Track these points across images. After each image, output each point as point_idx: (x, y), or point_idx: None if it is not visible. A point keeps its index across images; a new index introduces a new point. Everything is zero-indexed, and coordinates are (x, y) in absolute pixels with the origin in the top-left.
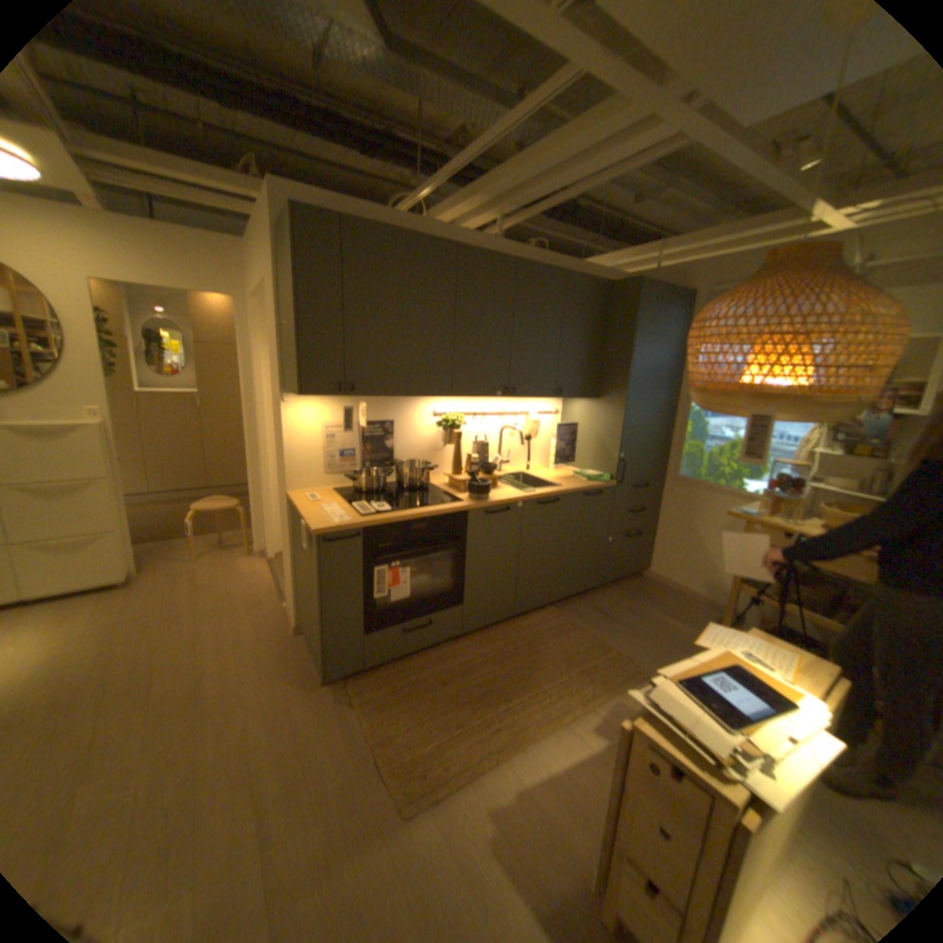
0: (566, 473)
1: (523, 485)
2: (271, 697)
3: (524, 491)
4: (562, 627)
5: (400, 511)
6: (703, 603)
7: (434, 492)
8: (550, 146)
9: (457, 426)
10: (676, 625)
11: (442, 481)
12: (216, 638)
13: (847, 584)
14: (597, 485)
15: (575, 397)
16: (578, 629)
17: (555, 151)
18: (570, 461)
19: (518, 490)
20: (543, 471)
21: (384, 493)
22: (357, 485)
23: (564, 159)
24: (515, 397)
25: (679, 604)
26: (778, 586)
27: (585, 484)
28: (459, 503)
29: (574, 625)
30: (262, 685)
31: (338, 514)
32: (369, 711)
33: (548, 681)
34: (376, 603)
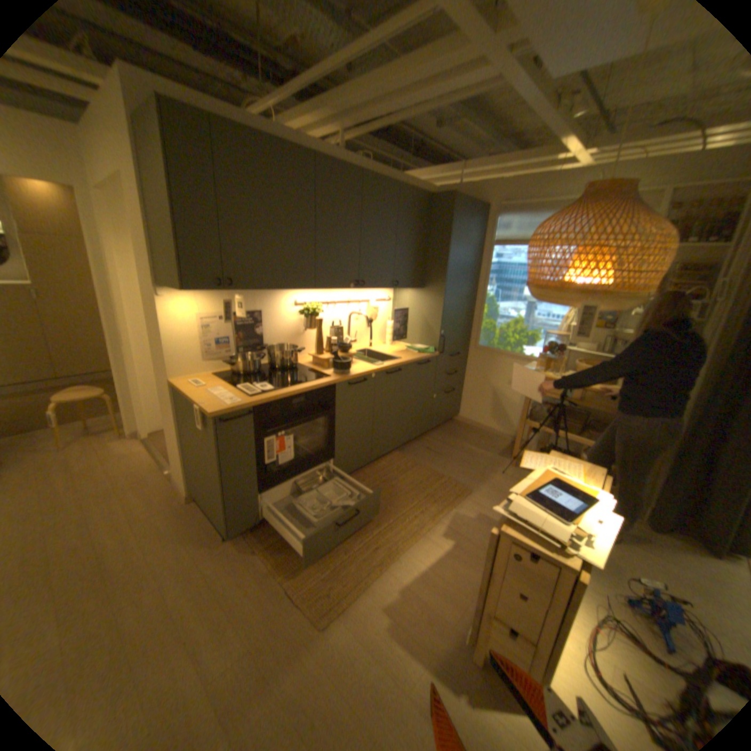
0: (400, 348)
1: (372, 361)
2: (178, 561)
3: (375, 365)
4: (406, 466)
5: (282, 389)
6: (496, 435)
7: (303, 371)
8: (396, 73)
9: (316, 314)
10: (481, 453)
11: (307, 361)
12: (107, 519)
13: (589, 413)
14: (426, 357)
15: (404, 288)
16: (418, 465)
17: (401, 78)
18: (401, 339)
19: (370, 364)
20: (382, 348)
21: (260, 375)
22: (235, 370)
23: (407, 86)
24: (361, 289)
25: (481, 438)
26: (550, 419)
27: (417, 356)
28: (328, 379)
29: (414, 462)
30: (166, 552)
31: (227, 397)
32: (270, 555)
33: (404, 507)
34: (265, 468)
